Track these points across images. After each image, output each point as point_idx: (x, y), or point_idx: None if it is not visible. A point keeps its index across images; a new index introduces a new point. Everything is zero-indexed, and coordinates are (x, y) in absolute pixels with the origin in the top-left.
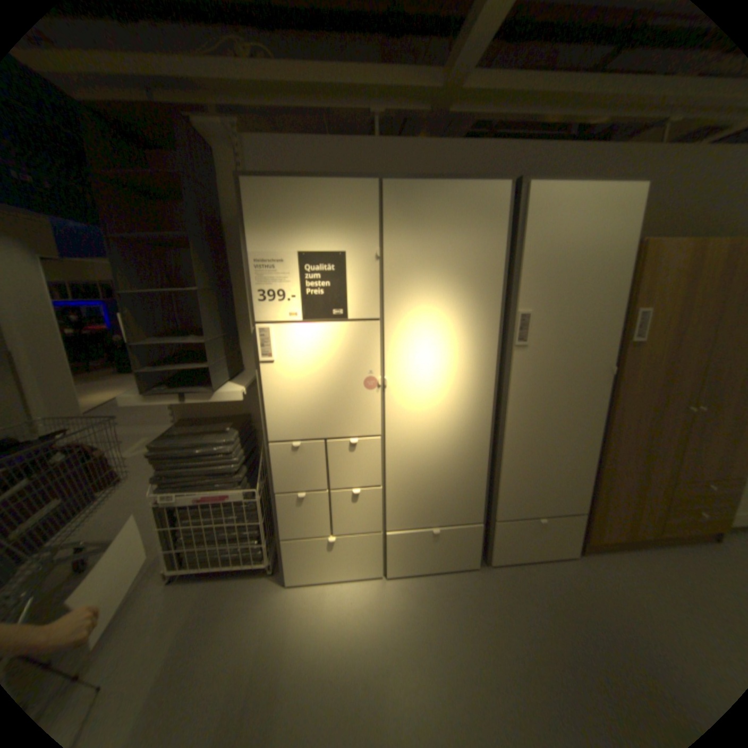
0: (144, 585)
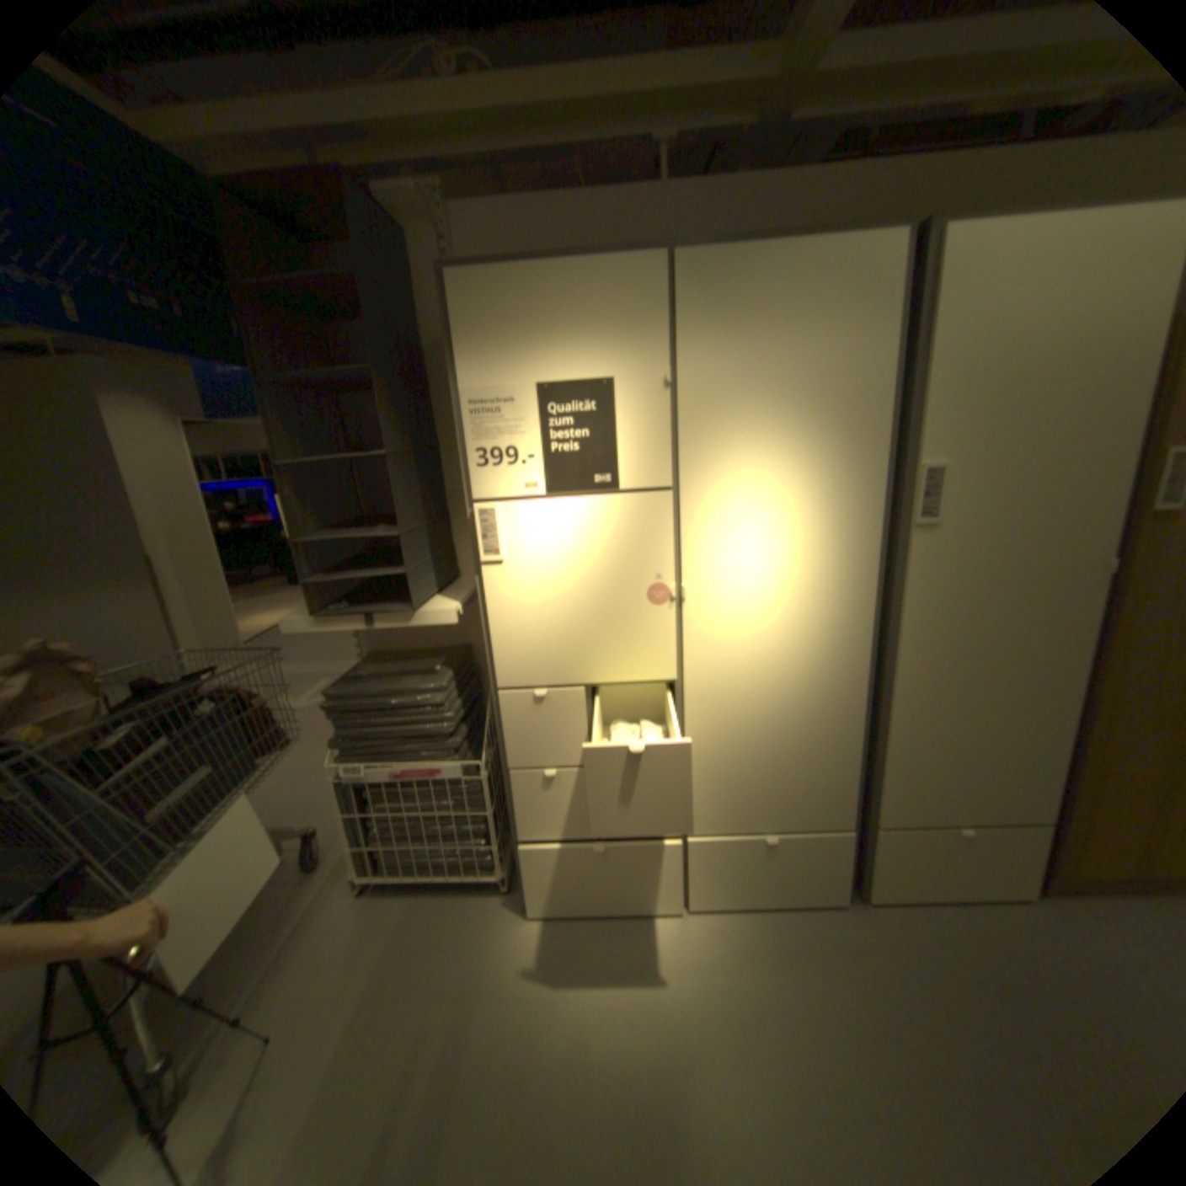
0: (327, 893)
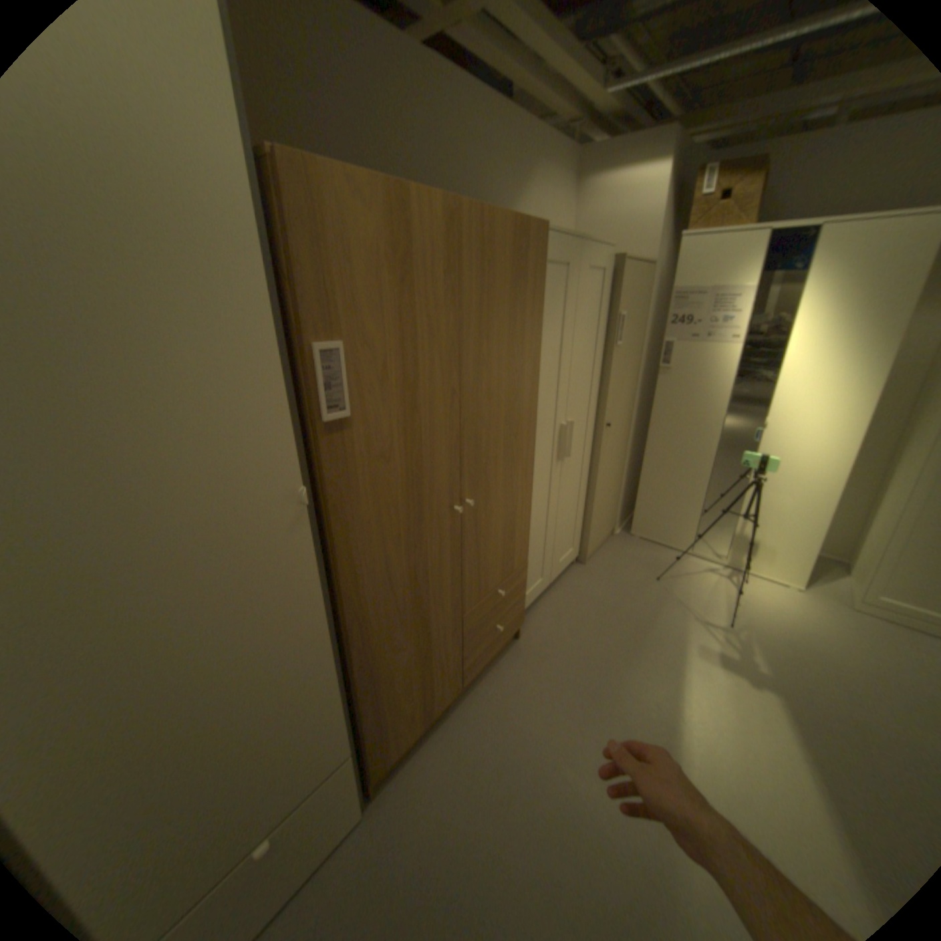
0: None
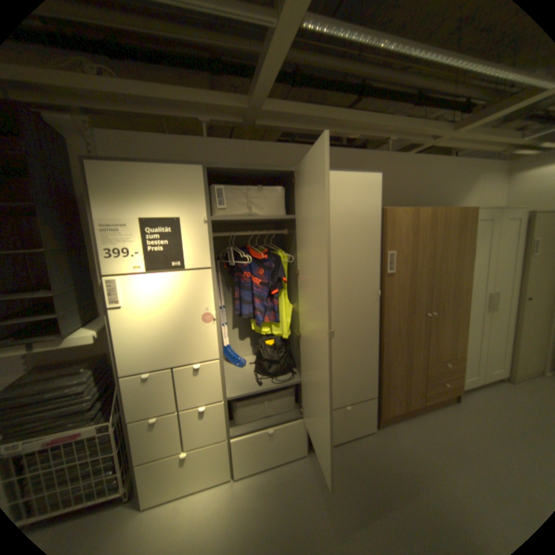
0: None
